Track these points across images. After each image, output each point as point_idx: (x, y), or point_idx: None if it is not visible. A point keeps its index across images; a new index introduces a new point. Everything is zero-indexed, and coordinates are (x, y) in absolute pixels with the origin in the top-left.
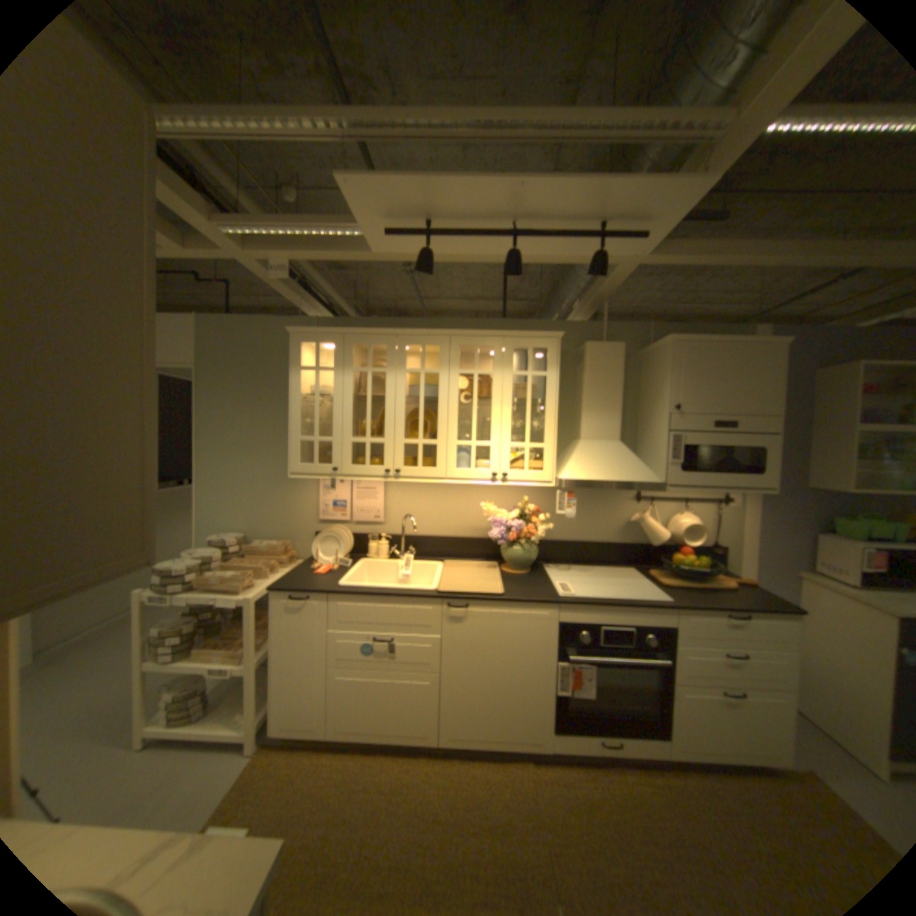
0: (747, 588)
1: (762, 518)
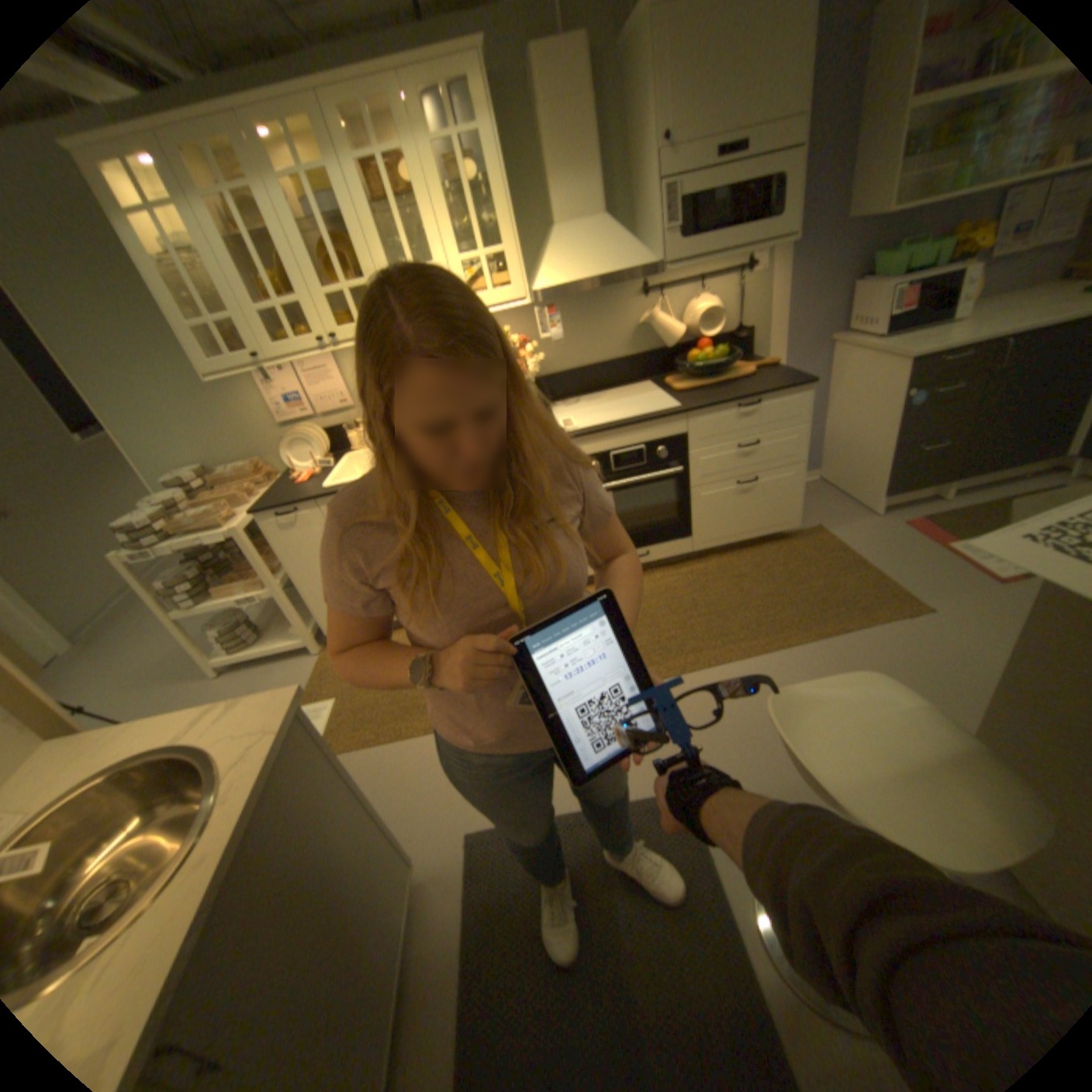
0: (766, 369)
1: (791, 277)
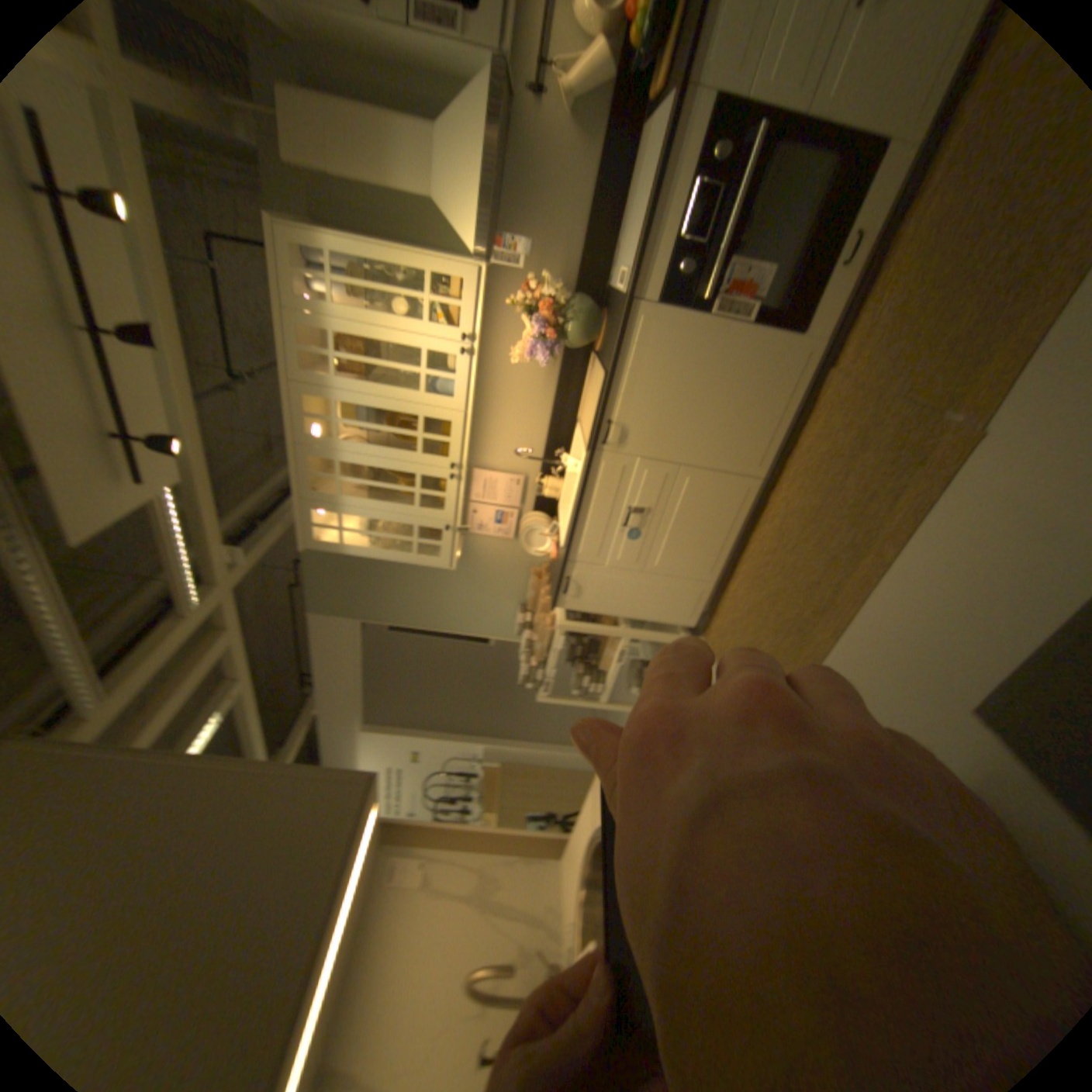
0: None
1: None
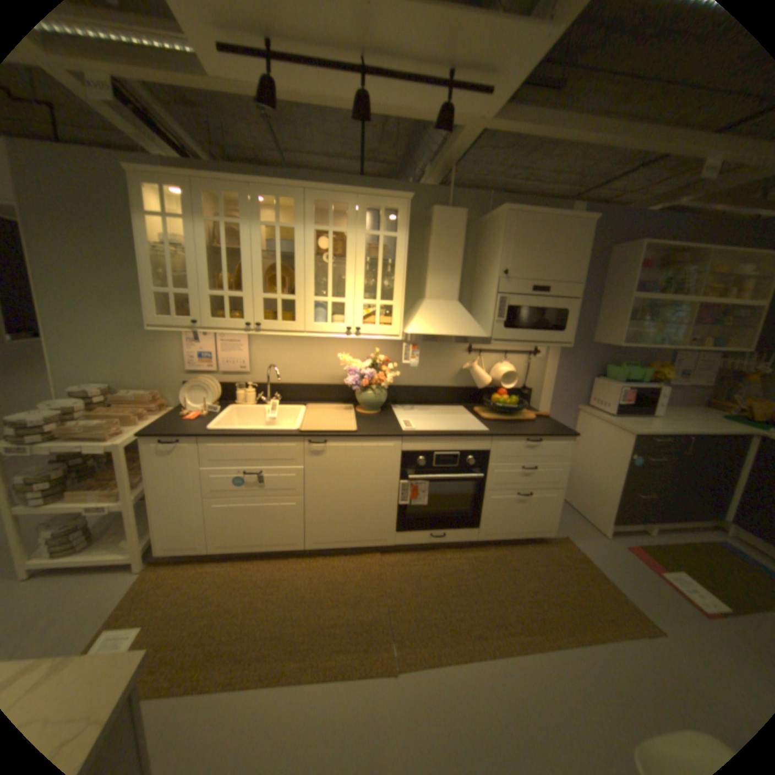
0: (541, 418)
1: (558, 365)
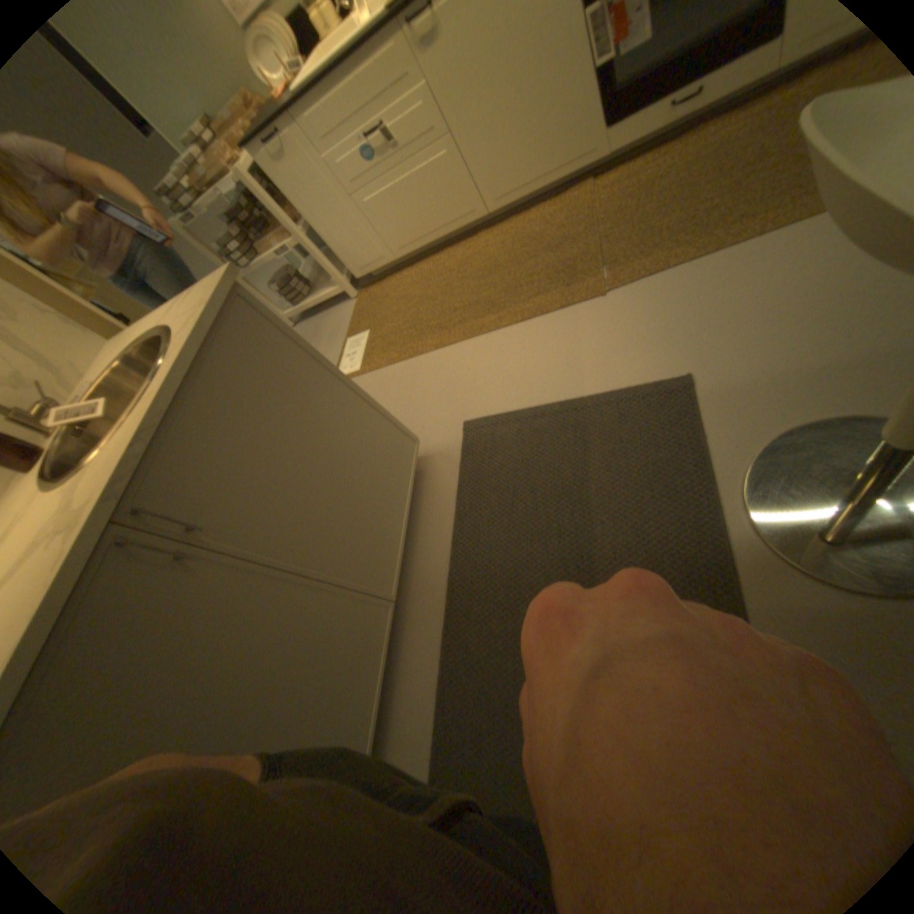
0: None
1: None
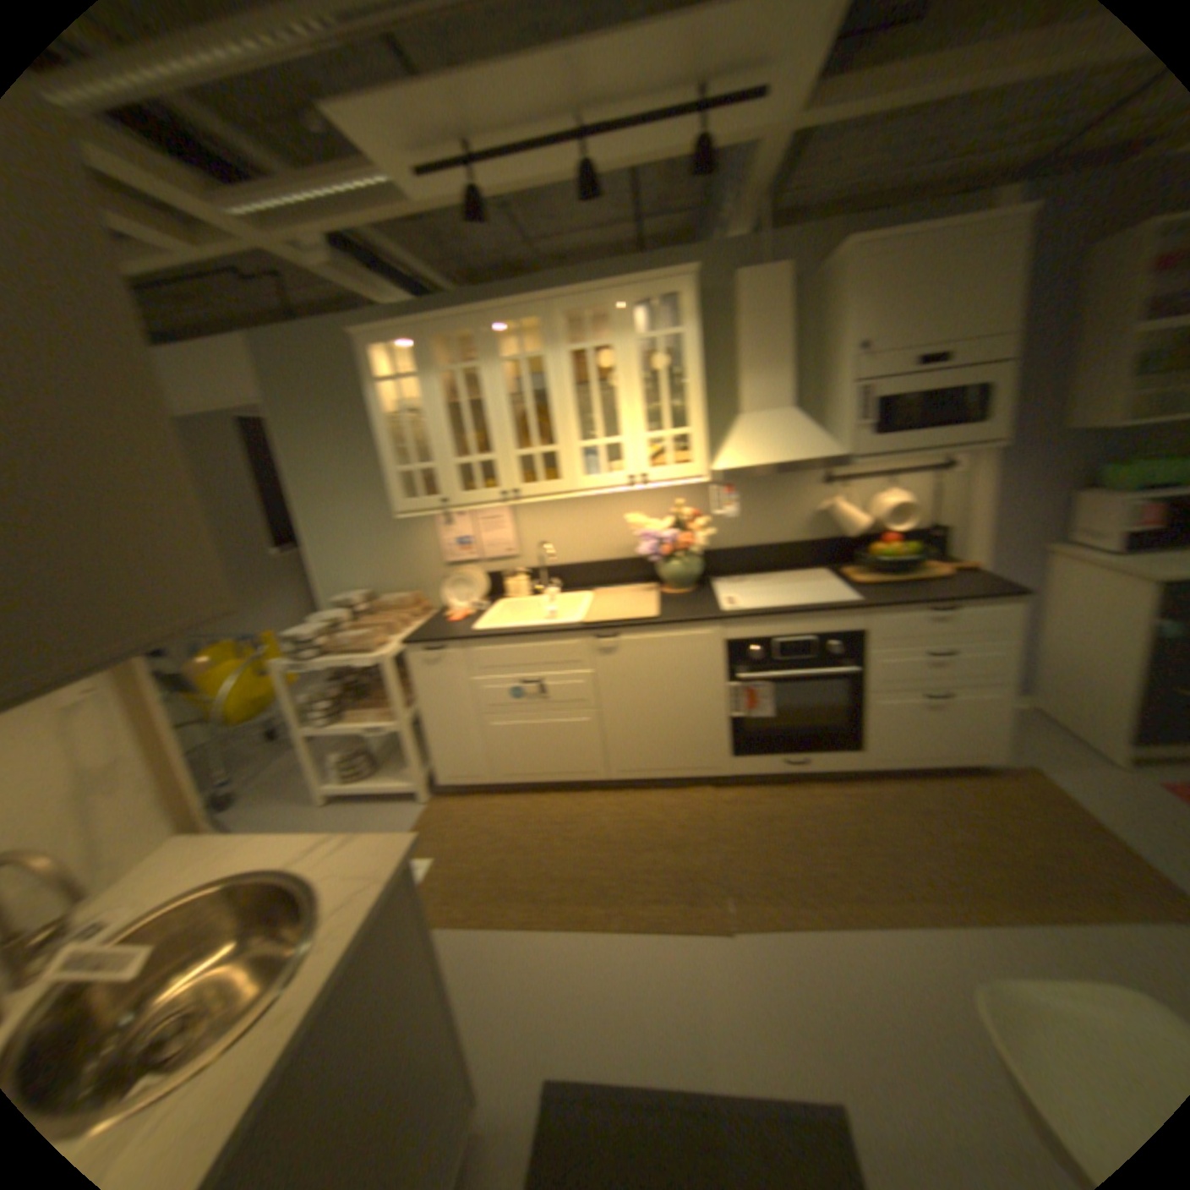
0: (963, 573)
1: (995, 481)
